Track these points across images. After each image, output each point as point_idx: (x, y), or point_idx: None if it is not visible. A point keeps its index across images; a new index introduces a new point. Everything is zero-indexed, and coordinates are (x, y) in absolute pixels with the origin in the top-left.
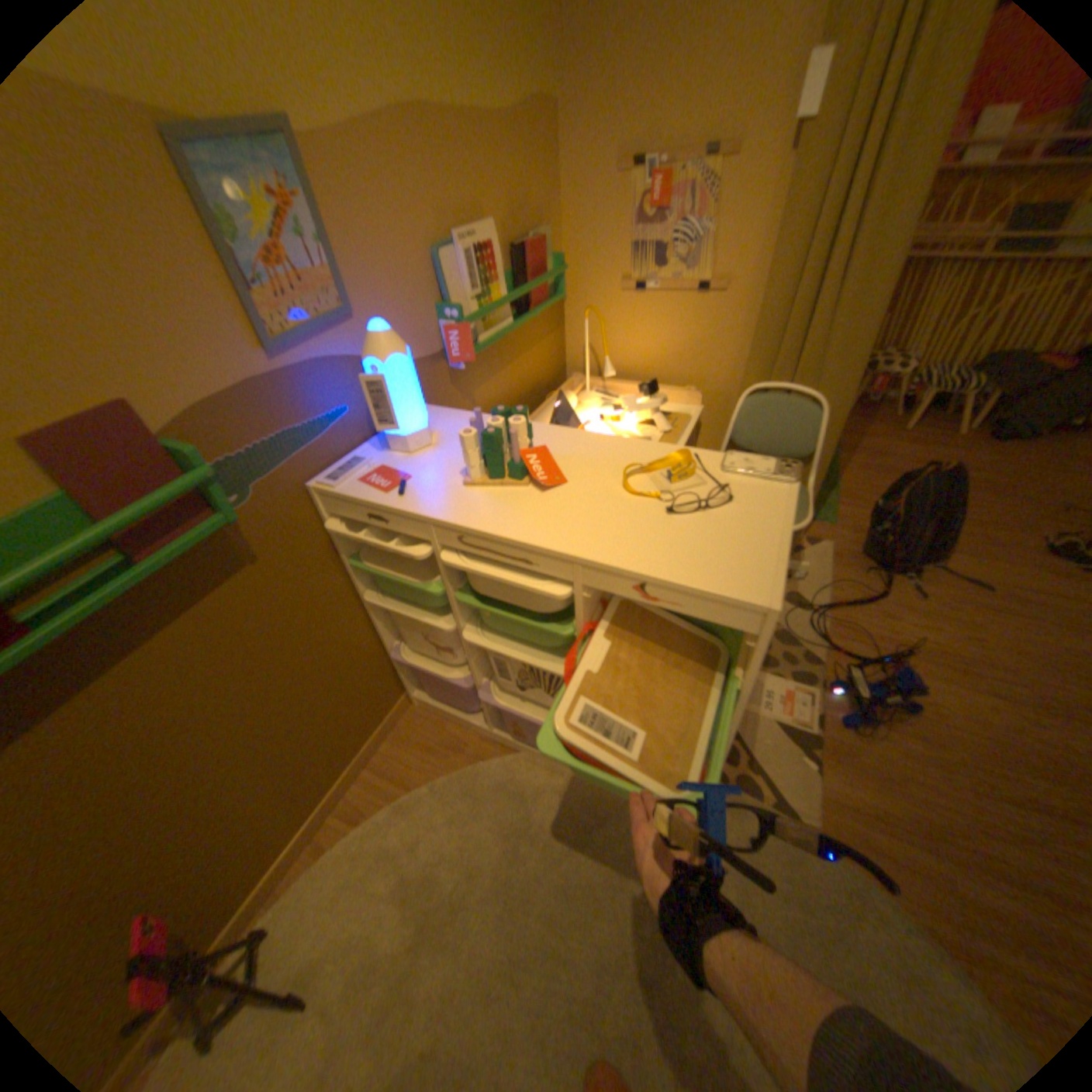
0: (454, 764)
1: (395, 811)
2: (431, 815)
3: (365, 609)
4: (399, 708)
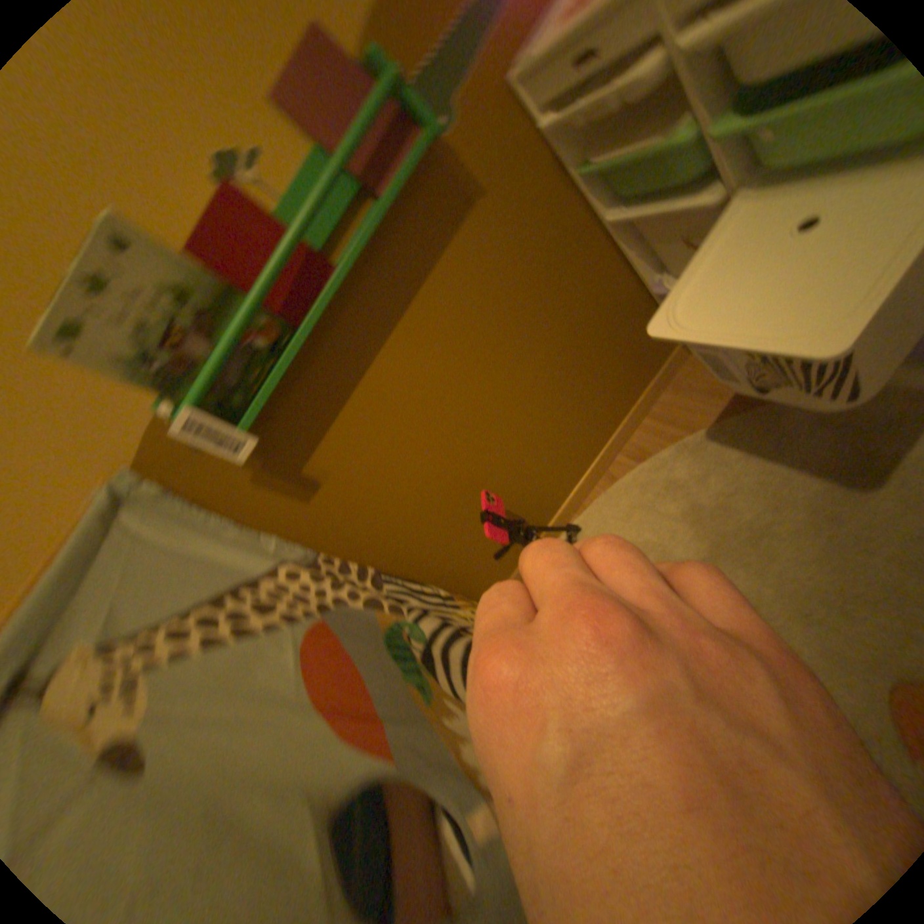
0: (749, 405)
1: (680, 450)
2: (722, 453)
3: (611, 240)
4: (675, 358)
